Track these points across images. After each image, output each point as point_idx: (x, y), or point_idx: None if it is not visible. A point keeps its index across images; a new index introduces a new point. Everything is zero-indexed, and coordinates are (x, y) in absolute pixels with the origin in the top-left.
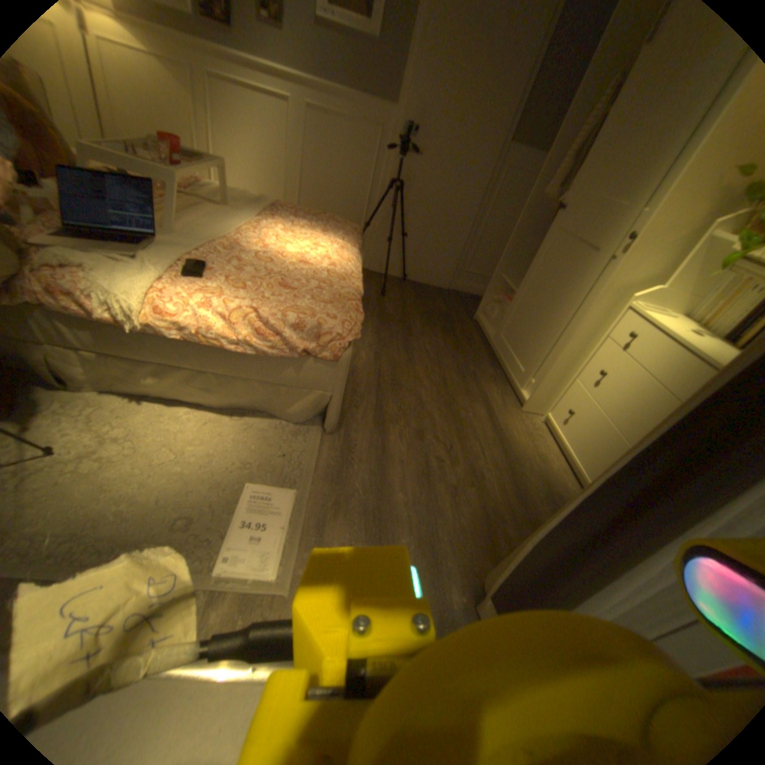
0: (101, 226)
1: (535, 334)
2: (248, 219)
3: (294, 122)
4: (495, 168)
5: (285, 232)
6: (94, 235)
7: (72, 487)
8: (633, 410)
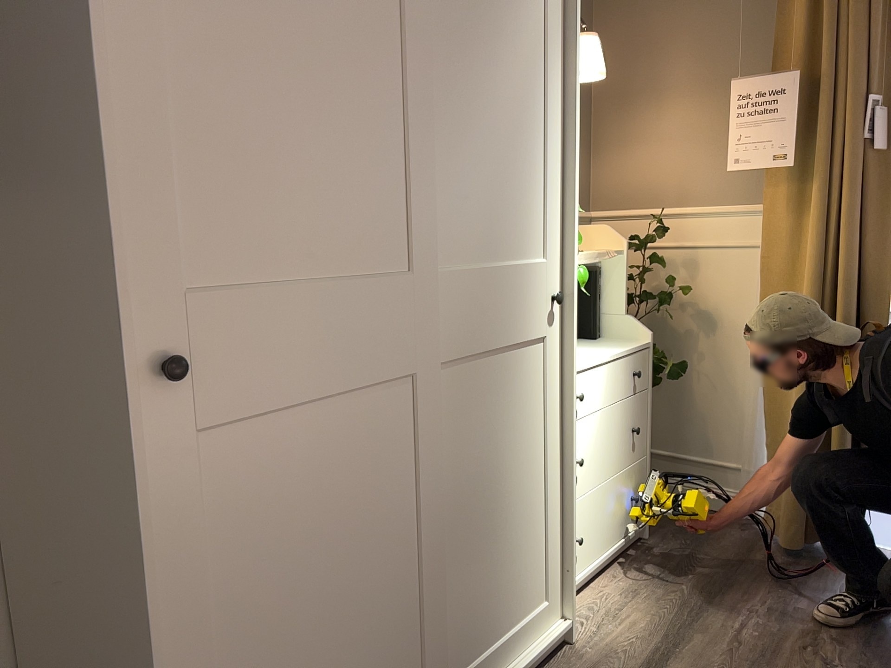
0: None
1: (492, 576)
2: None
3: None
4: None
5: None
6: None
7: None
8: (610, 451)
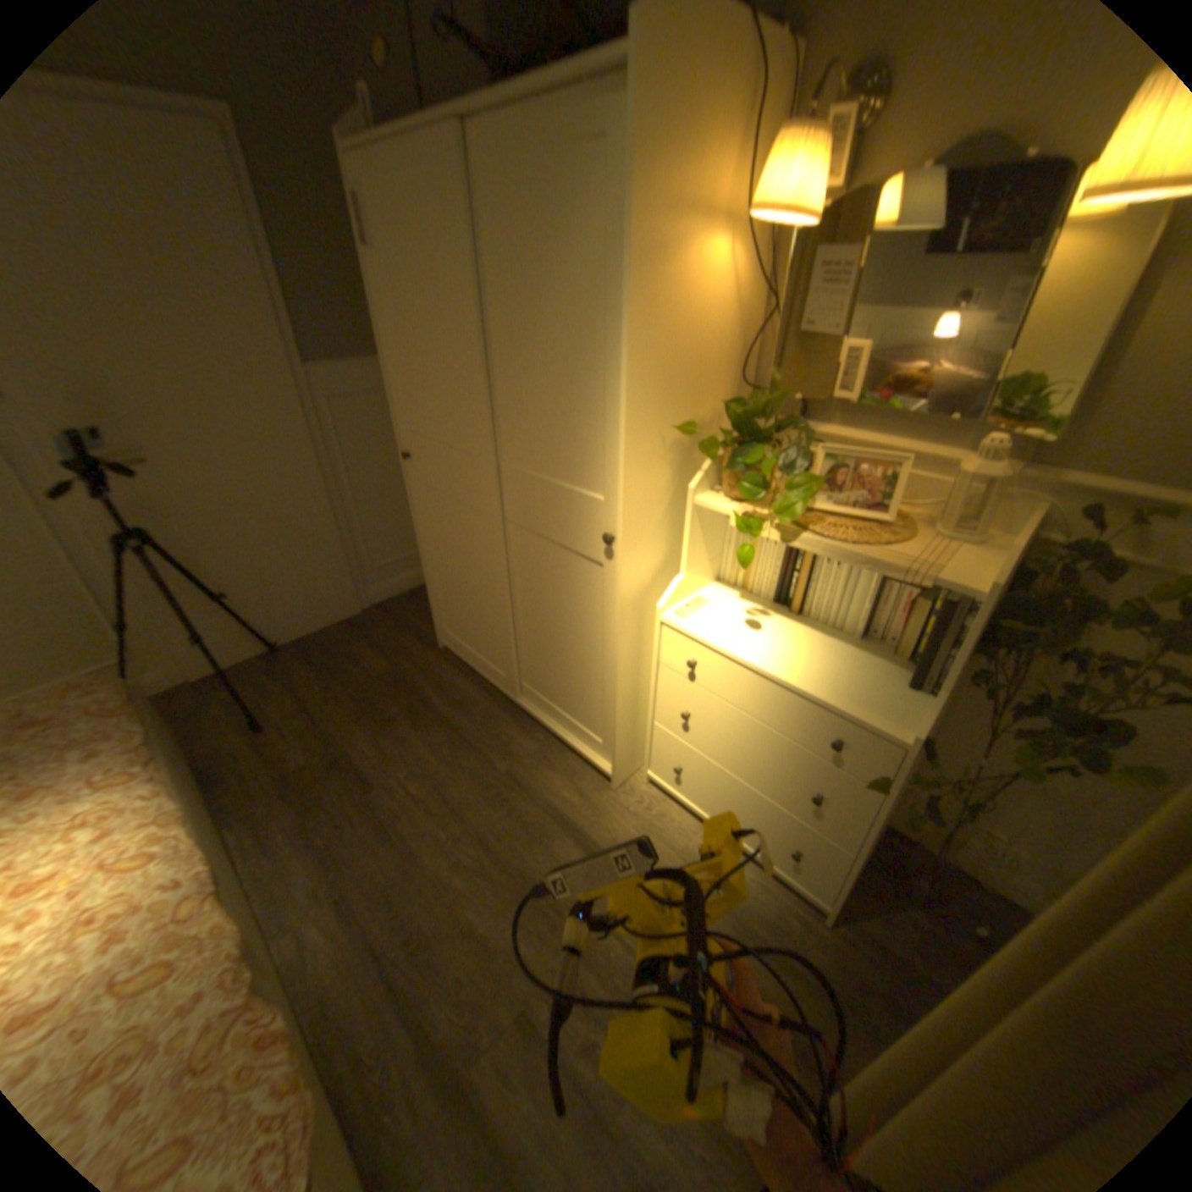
0: None
1: (554, 671)
2: None
3: None
4: (305, 413)
5: None
6: None
7: None
8: (752, 760)
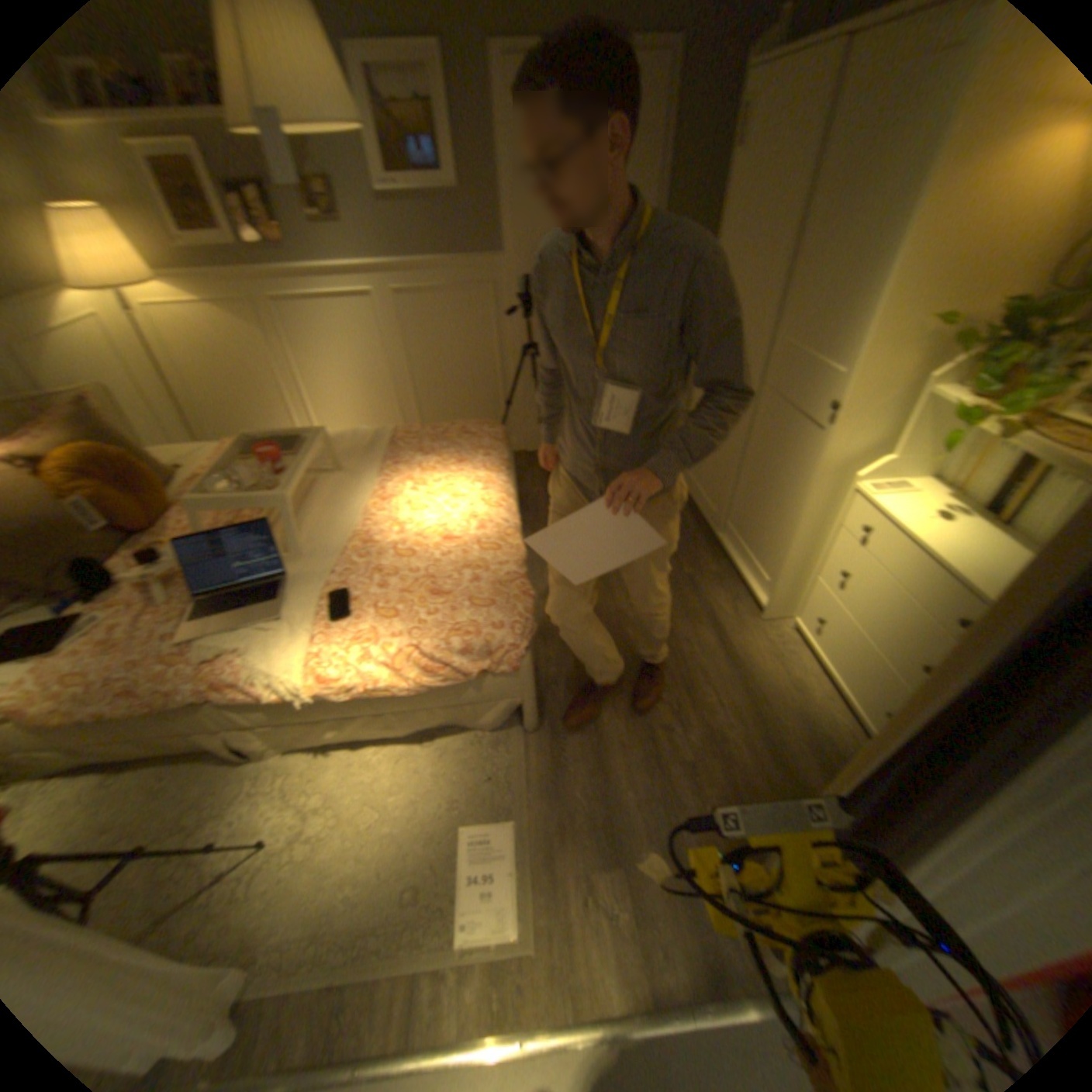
0: (230, 586)
1: (755, 516)
2: (369, 490)
3: (383, 317)
4: None
5: (415, 493)
6: (229, 605)
7: (293, 883)
8: (888, 626)
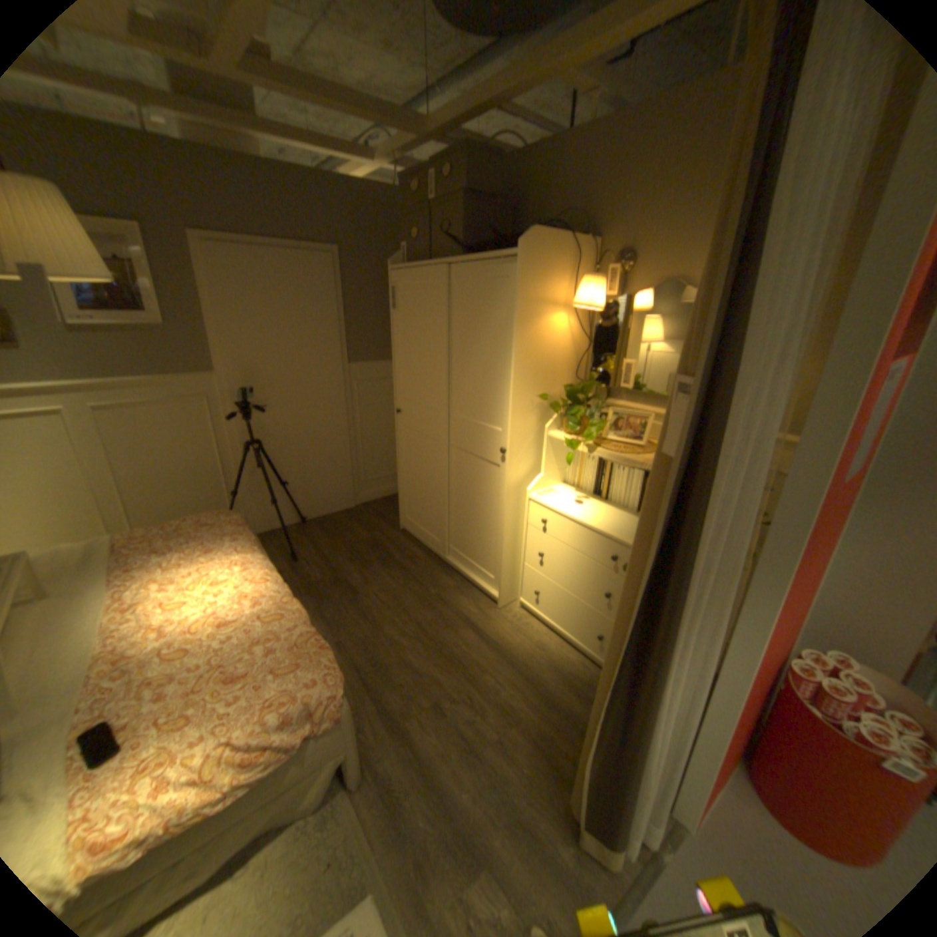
0: None
1: (470, 535)
2: (103, 605)
3: (82, 433)
4: (346, 389)
5: (166, 592)
6: None
7: None
8: (576, 578)
